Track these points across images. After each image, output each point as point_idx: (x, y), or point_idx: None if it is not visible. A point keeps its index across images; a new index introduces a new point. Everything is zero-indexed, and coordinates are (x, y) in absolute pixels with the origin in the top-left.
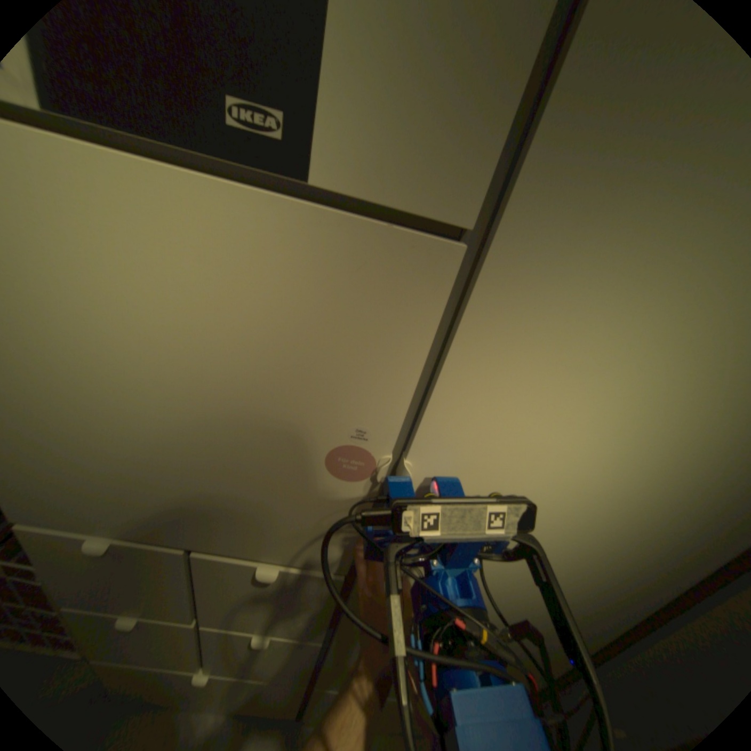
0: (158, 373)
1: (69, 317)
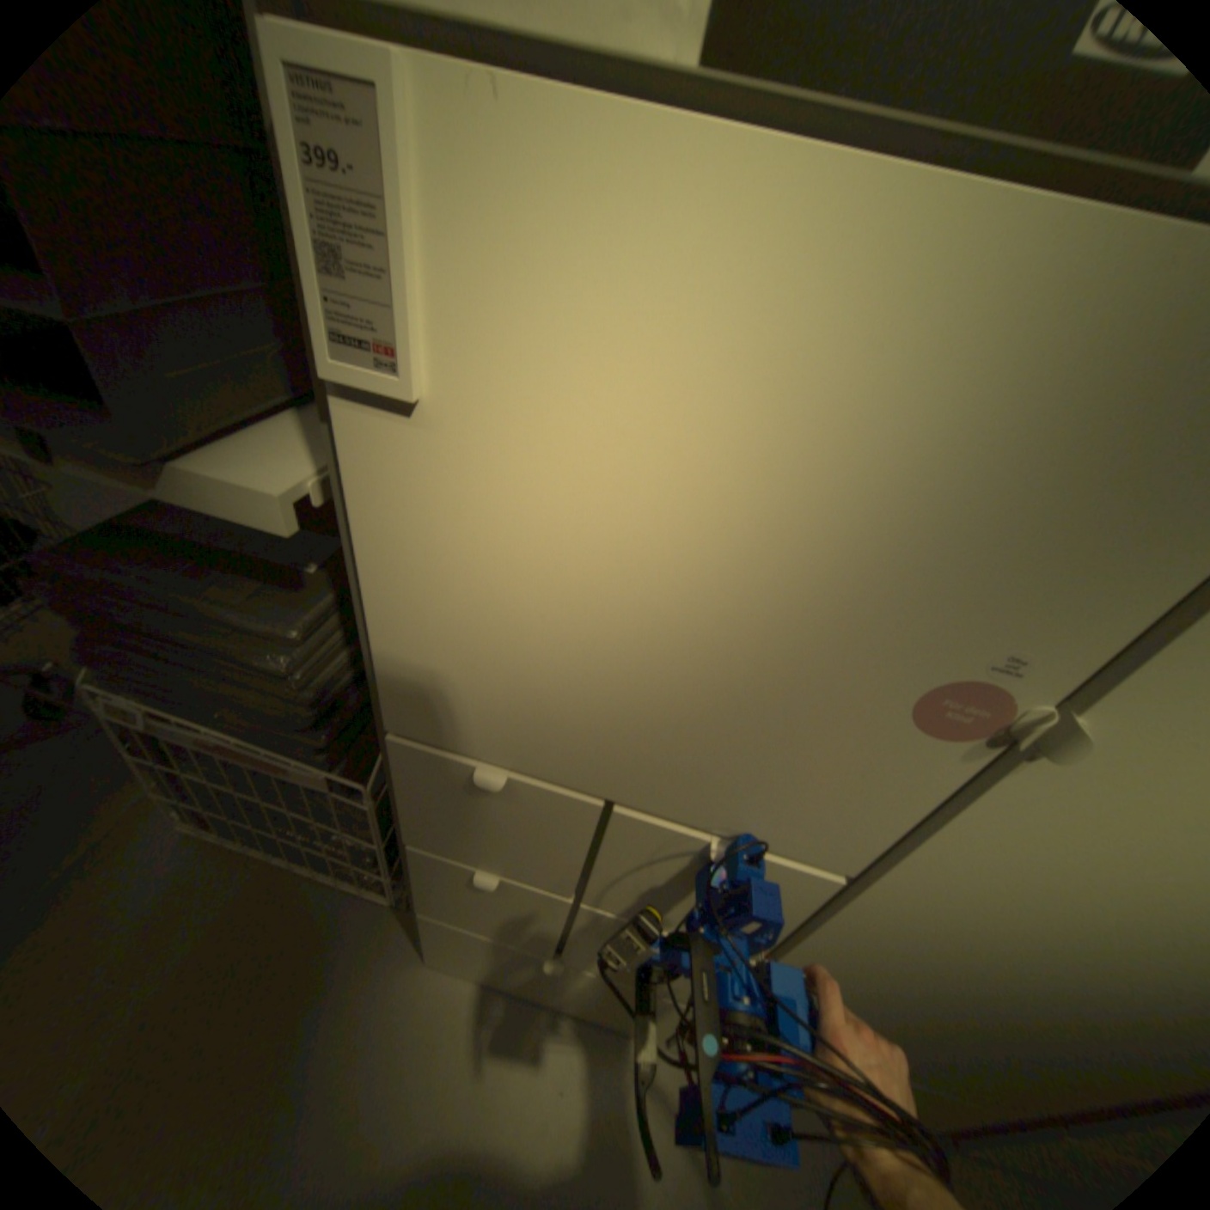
0: (686, 539)
1: (582, 443)
